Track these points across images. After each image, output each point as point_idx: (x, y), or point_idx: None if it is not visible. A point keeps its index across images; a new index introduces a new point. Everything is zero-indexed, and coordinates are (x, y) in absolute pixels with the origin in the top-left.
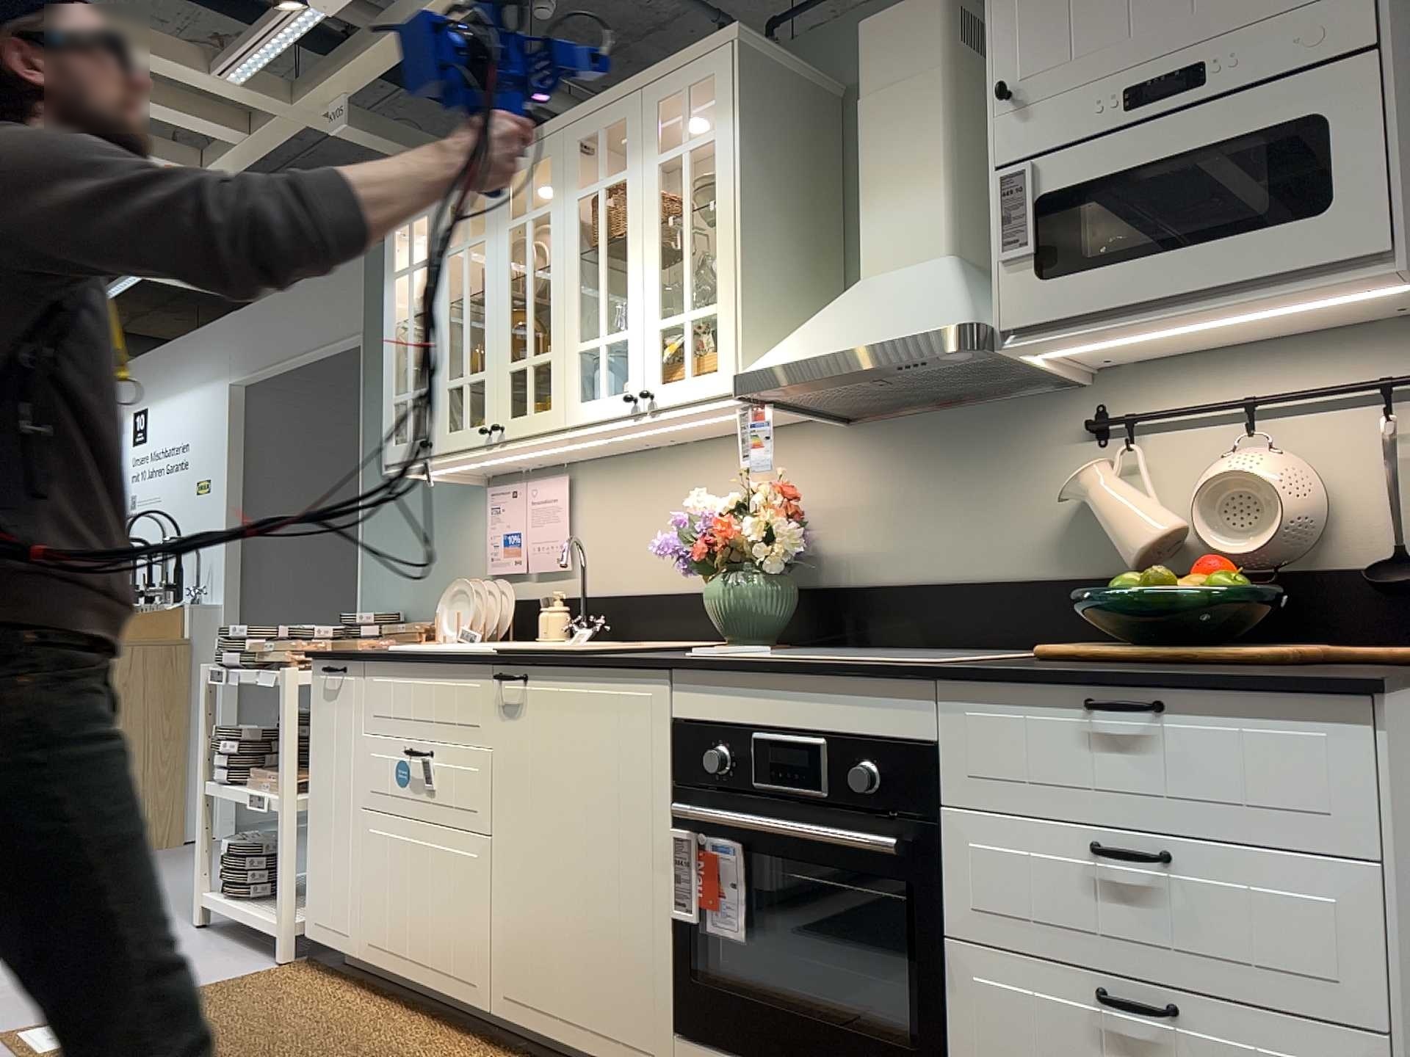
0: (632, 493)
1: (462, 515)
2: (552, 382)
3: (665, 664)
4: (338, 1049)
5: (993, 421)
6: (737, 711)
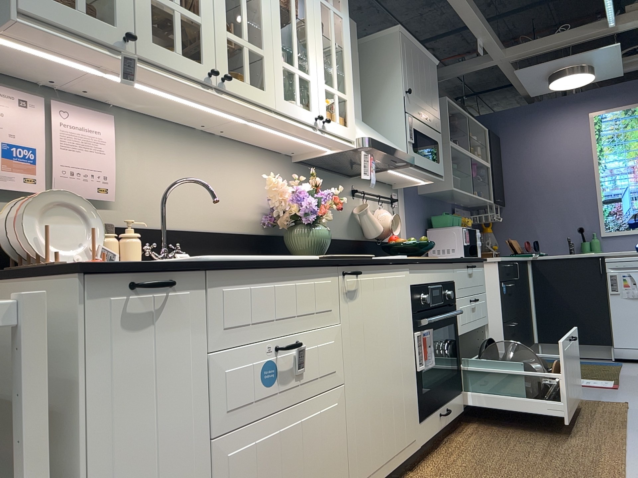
0: (174, 154)
1: None
2: (266, 73)
3: (412, 260)
4: None
5: (334, 180)
6: (425, 278)
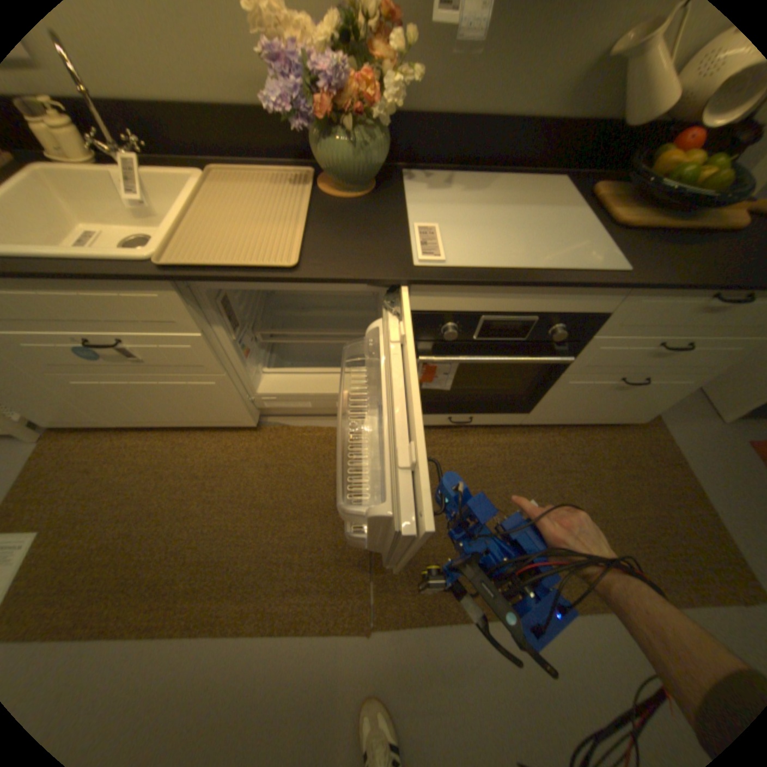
0: None
1: None
2: None
3: (412, 282)
4: (185, 484)
5: None
6: (472, 304)
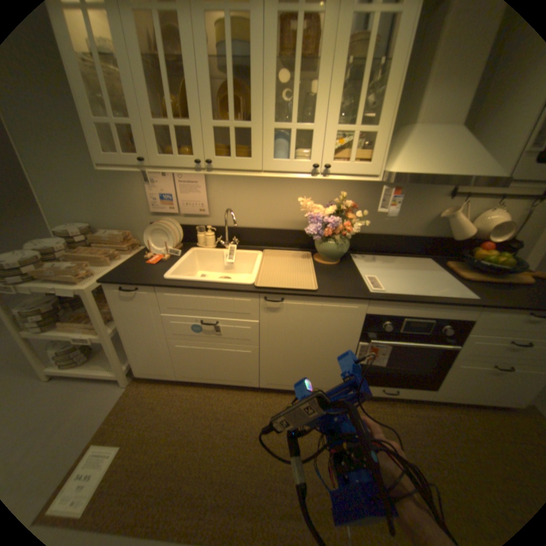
0: (245, 186)
1: (122, 181)
2: (253, 144)
3: (371, 300)
4: (212, 424)
5: (420, 185)
6: (400, 313)
